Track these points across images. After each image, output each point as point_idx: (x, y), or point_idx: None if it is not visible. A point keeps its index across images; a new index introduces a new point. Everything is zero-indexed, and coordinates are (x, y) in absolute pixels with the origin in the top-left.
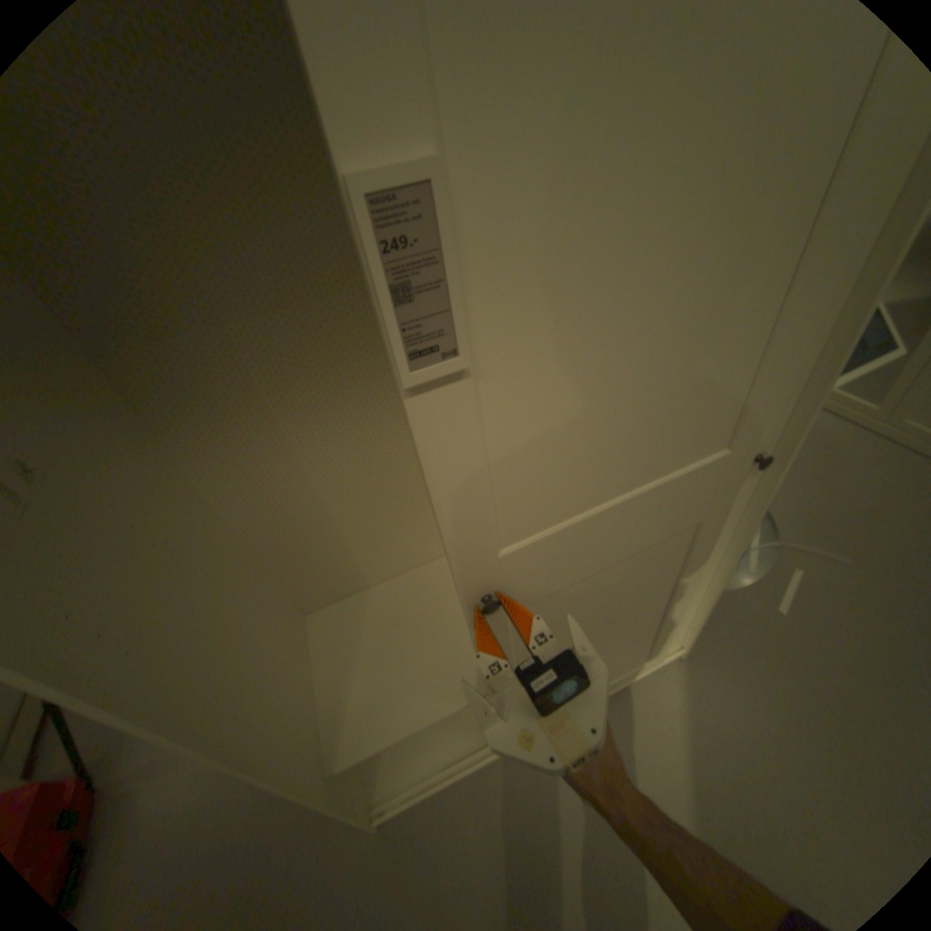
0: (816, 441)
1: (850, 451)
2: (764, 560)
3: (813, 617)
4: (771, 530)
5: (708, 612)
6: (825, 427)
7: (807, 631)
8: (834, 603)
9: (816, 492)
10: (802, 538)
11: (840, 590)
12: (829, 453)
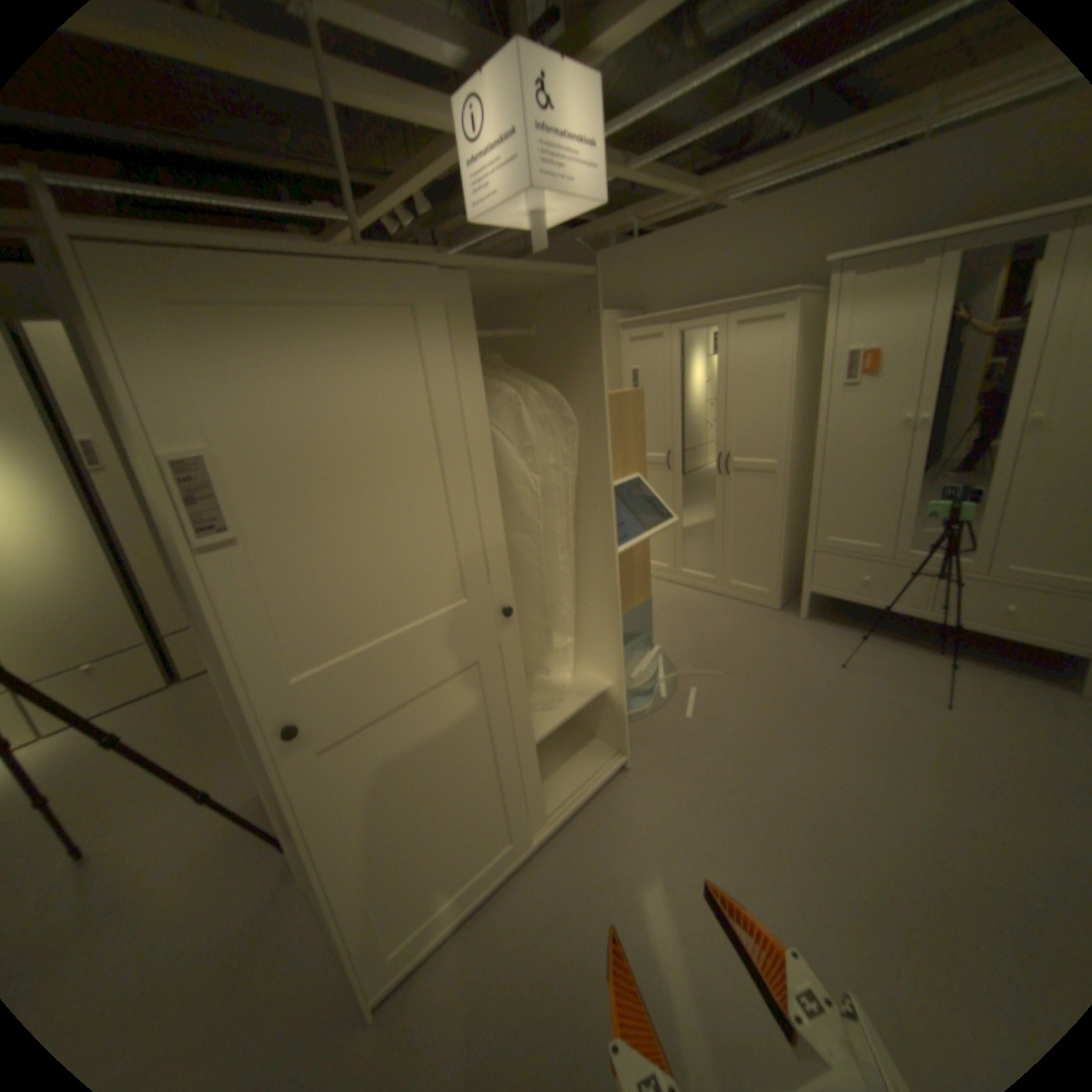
0: (687, 607)
1: (708, 609)
2: (669, 687)
3: (707, 714)
4: (669, 667)
5: (623, 702)
6: (690, 598)
7: (705, 724)
8: (718, 702)
9: (693, 638)
10: (690, 668)
11: (719, 693)
12: (695, 613)
